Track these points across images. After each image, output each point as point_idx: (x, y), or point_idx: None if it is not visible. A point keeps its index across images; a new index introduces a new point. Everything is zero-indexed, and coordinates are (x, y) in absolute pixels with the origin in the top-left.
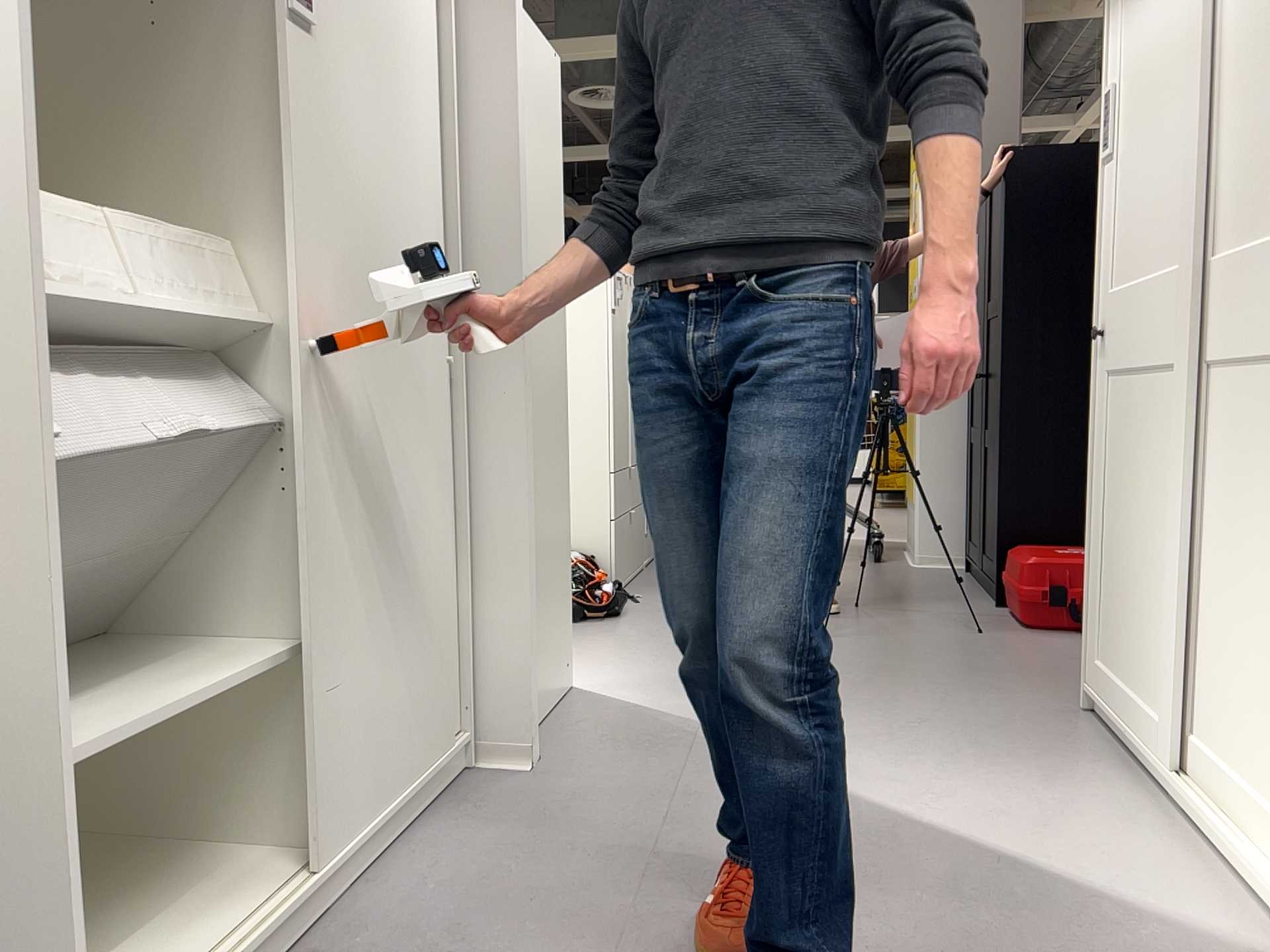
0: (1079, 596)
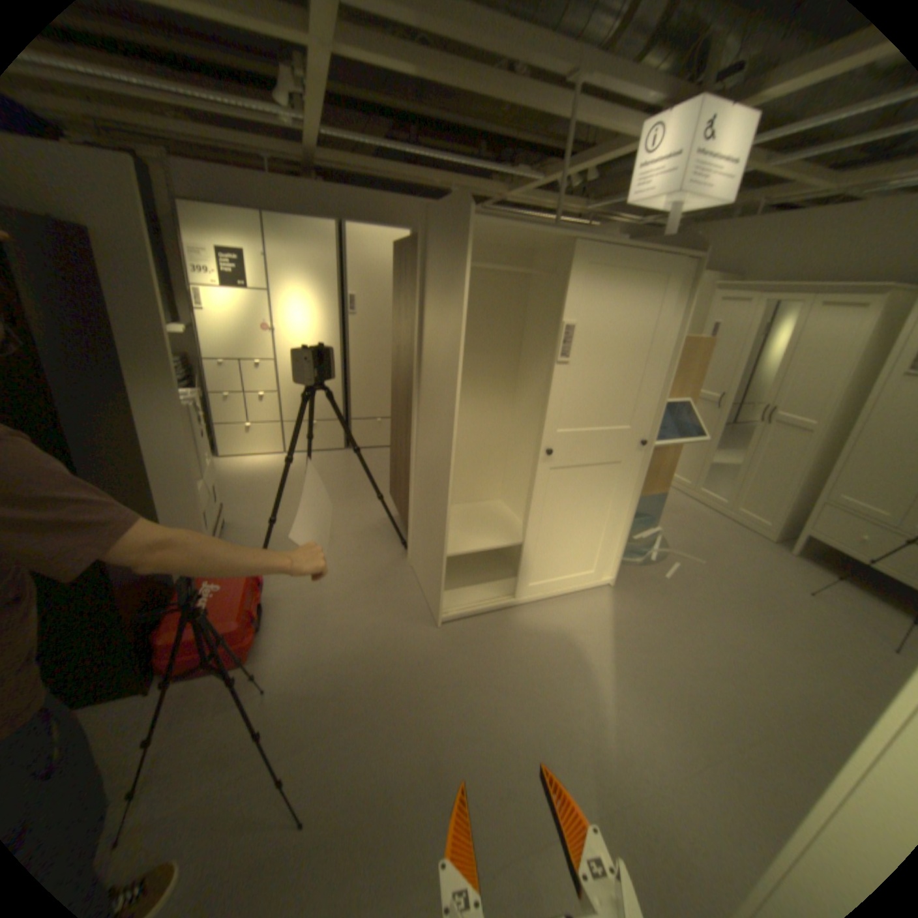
0: (253, 615)
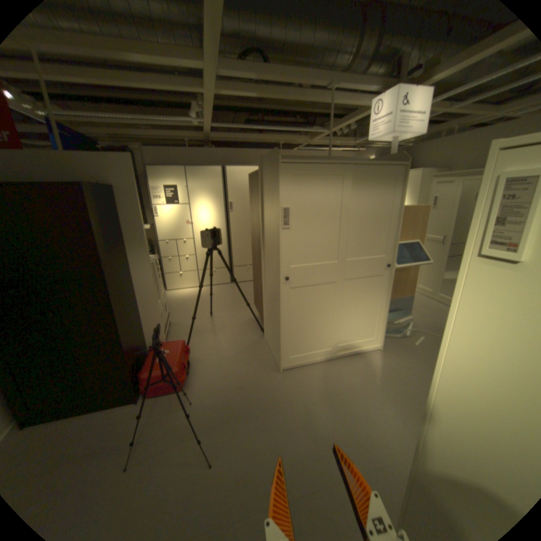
0: (185, 366)
